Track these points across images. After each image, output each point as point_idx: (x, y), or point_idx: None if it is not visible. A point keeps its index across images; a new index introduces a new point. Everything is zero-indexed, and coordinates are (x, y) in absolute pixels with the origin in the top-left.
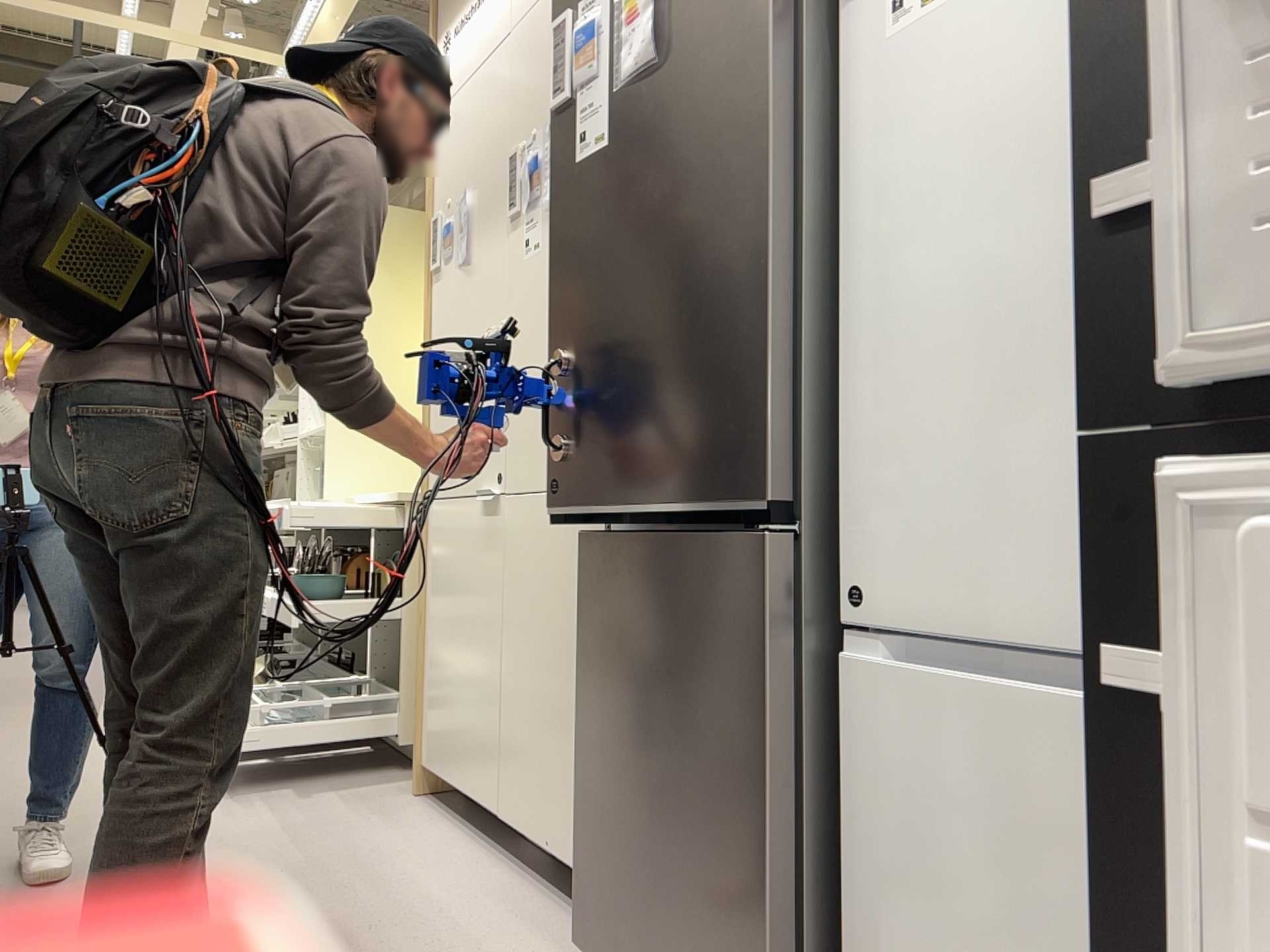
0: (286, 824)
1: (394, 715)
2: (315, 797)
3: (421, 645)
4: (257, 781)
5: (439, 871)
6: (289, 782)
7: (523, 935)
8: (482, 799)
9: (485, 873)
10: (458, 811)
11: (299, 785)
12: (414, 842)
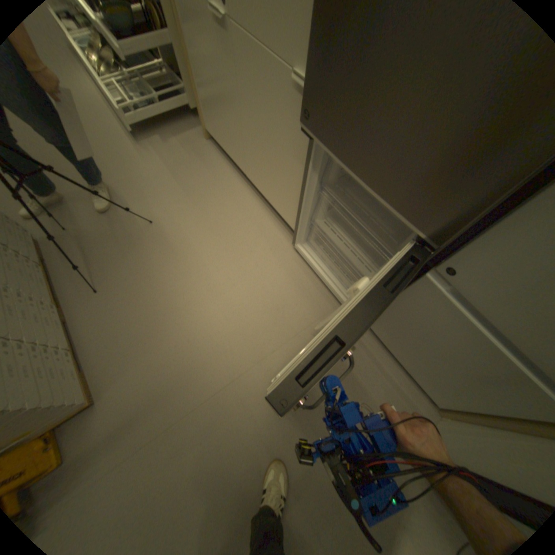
0: (166, 163)
1: (183, 93)
2: (168, 141)
3: (191, 74)
4: (141, 128)
5: (230, 195)
6: (154, 129)
7: (266, 234)
8: (237, 163)
9: (245, 196)
10: (224, 151)
11: (159, 131)
12: (216, 176)
